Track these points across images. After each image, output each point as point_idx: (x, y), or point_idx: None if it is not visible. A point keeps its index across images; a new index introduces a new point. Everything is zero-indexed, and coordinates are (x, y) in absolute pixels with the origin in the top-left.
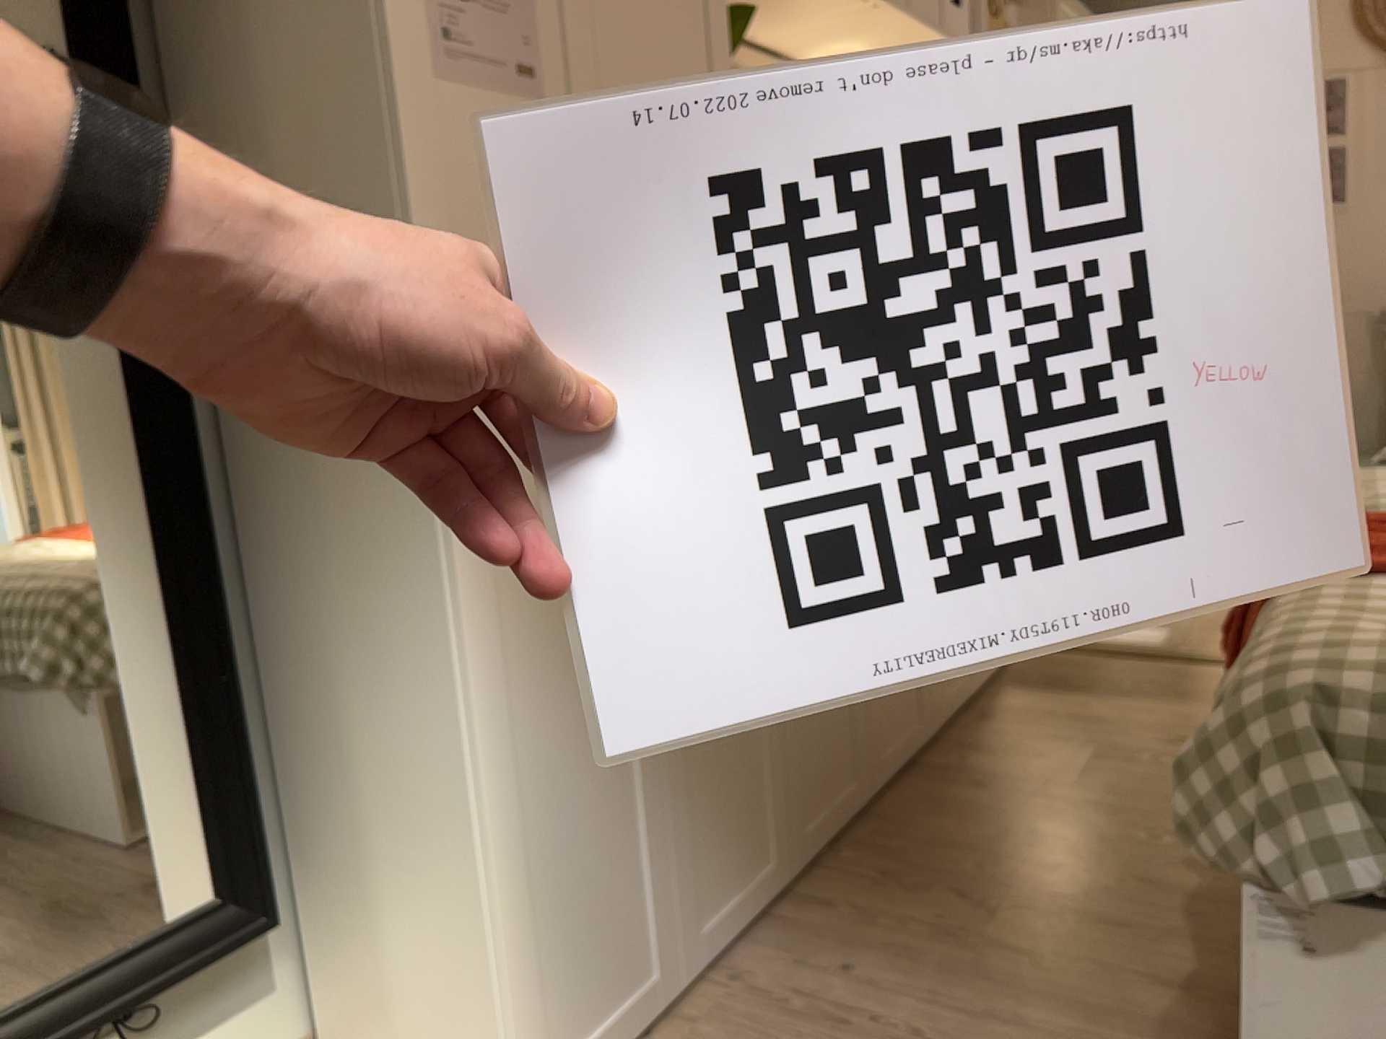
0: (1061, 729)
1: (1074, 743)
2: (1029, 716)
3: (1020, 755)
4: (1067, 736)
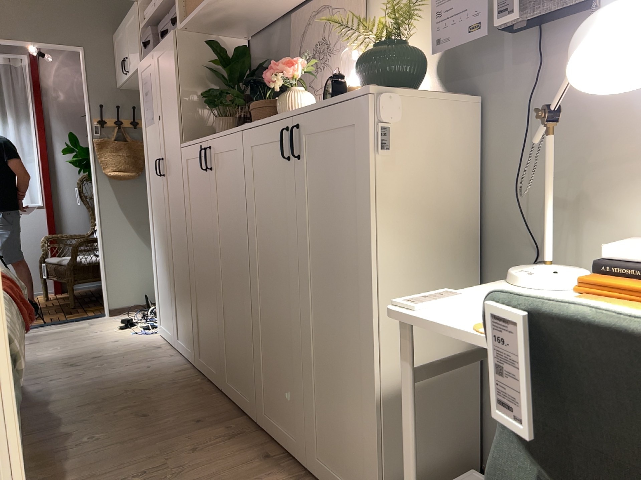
0: (213, 477)
1: (190, 471)
2: (245, 476)
3: (205, 447)
4: (201, 474)
